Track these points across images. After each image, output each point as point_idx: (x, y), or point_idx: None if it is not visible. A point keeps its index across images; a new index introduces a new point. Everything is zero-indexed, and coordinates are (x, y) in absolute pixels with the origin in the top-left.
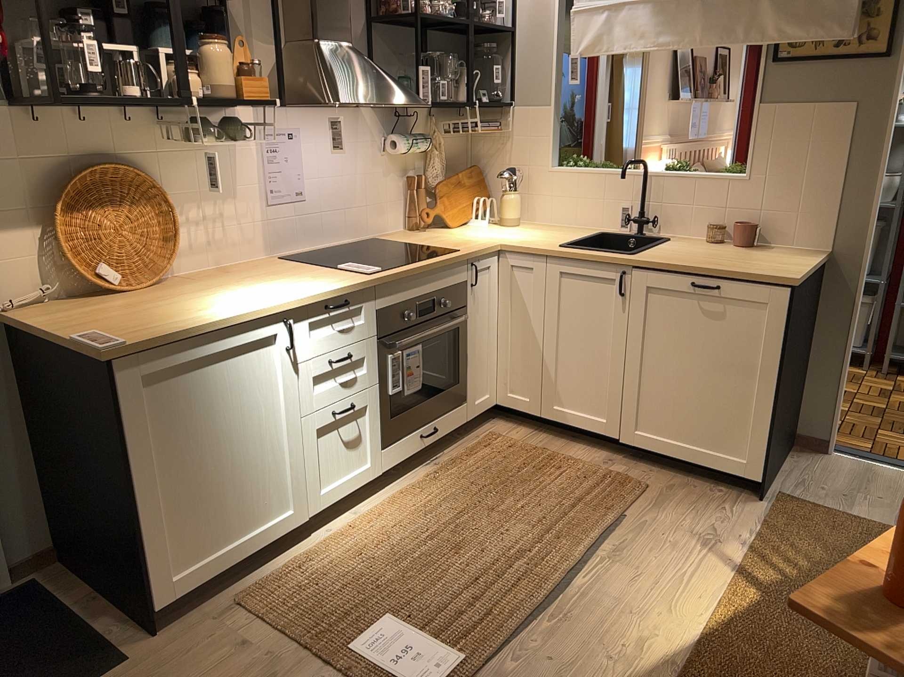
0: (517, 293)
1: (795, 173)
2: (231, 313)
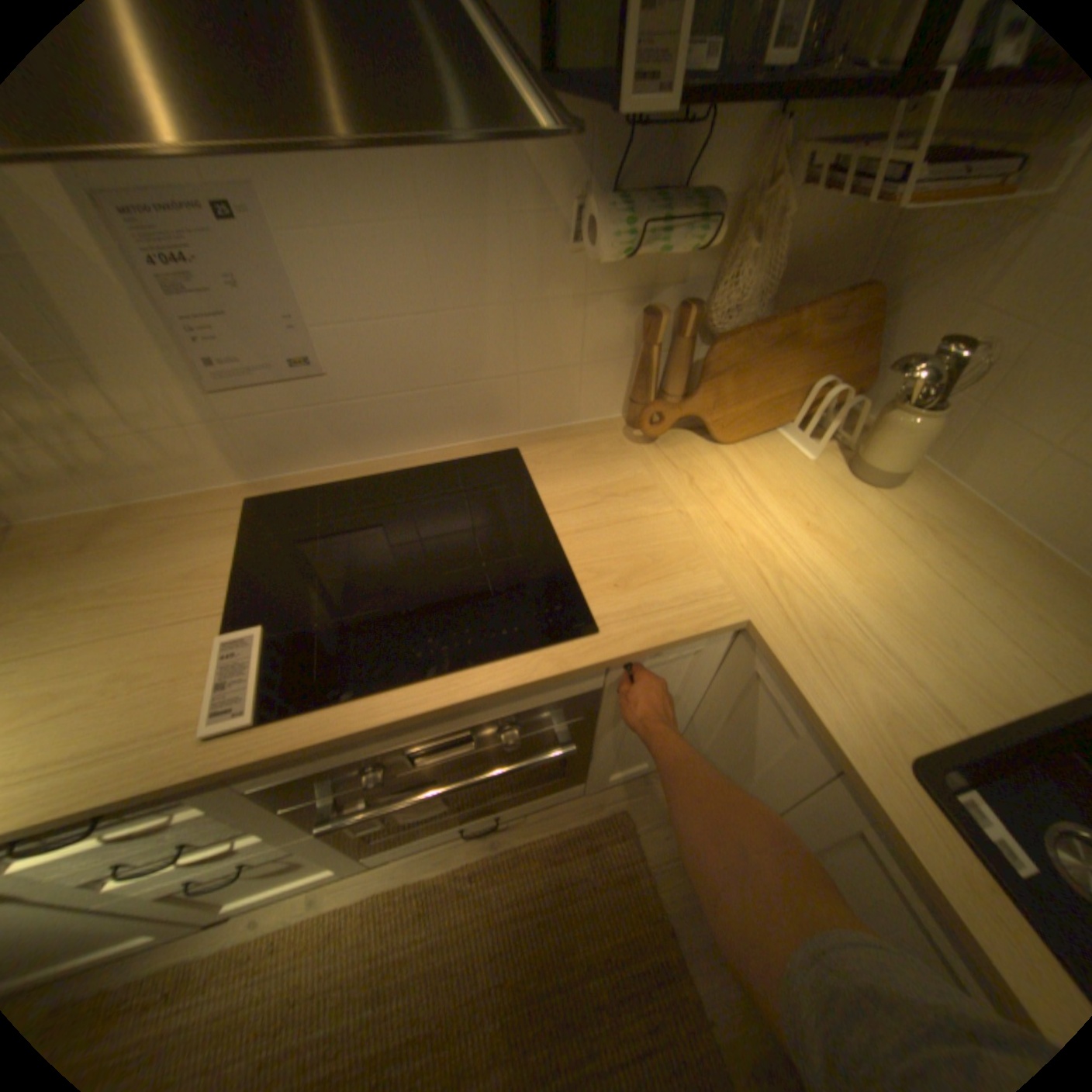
0: (744, 713)
1: None
2: None
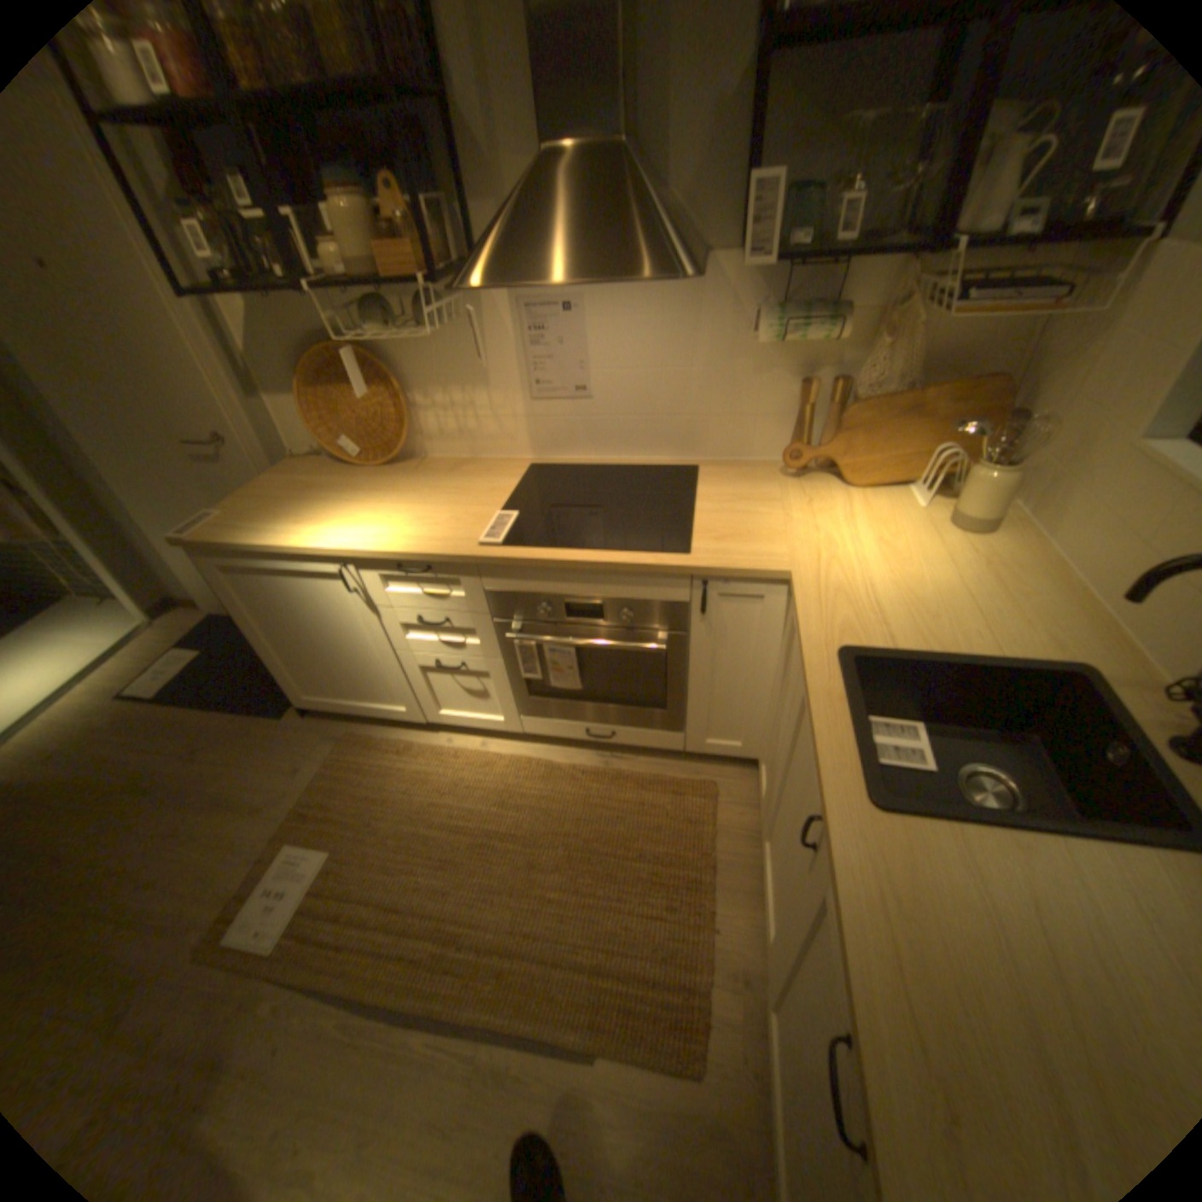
0: (789, 660)
1: None
2: (282, 540)
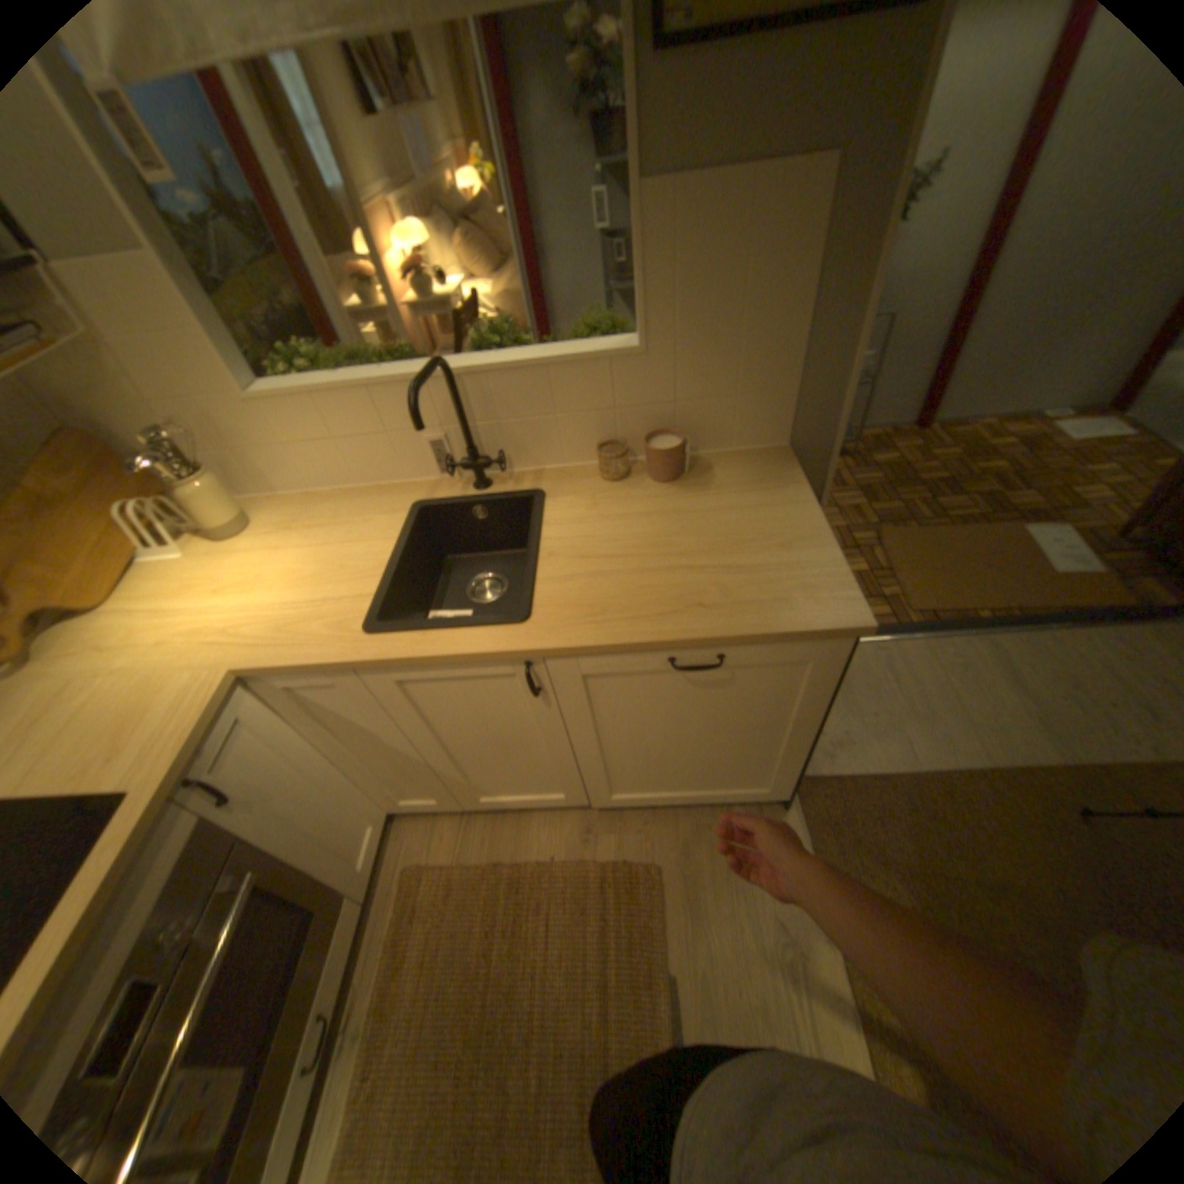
0: (323, 715)
1: (724, 331)
2: None
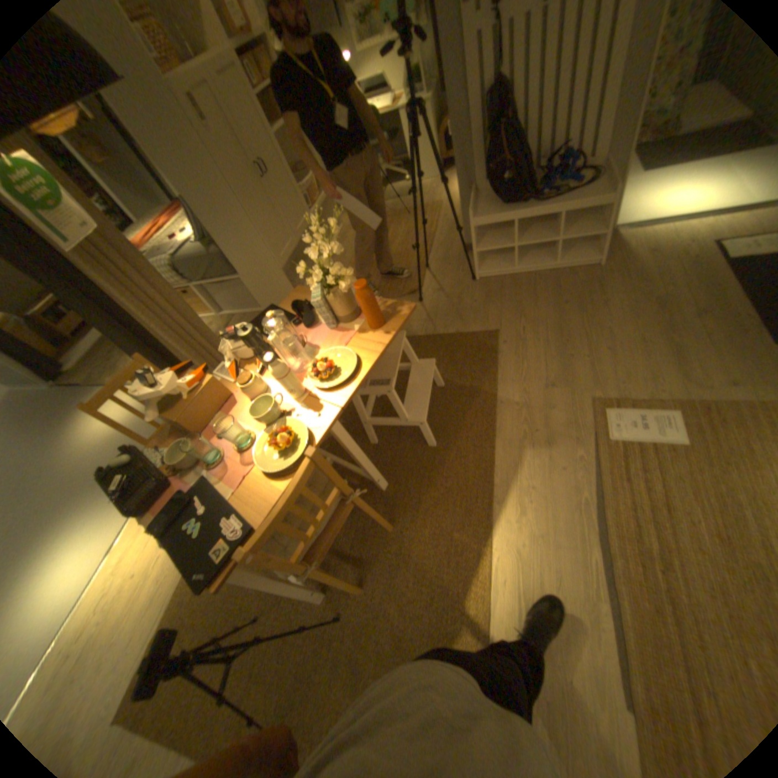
0: None
1: None
2: None
